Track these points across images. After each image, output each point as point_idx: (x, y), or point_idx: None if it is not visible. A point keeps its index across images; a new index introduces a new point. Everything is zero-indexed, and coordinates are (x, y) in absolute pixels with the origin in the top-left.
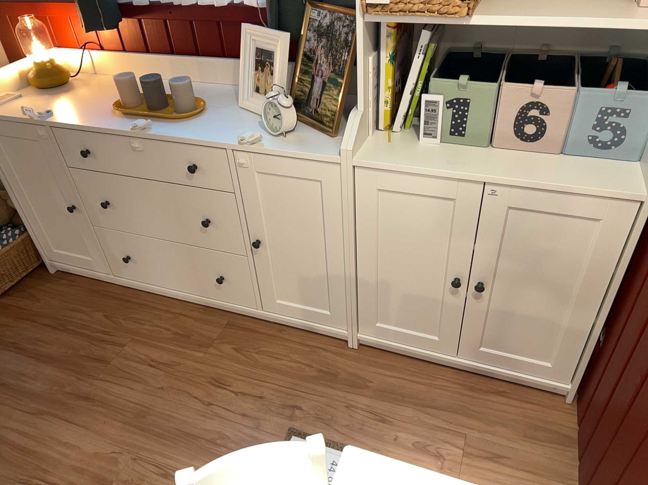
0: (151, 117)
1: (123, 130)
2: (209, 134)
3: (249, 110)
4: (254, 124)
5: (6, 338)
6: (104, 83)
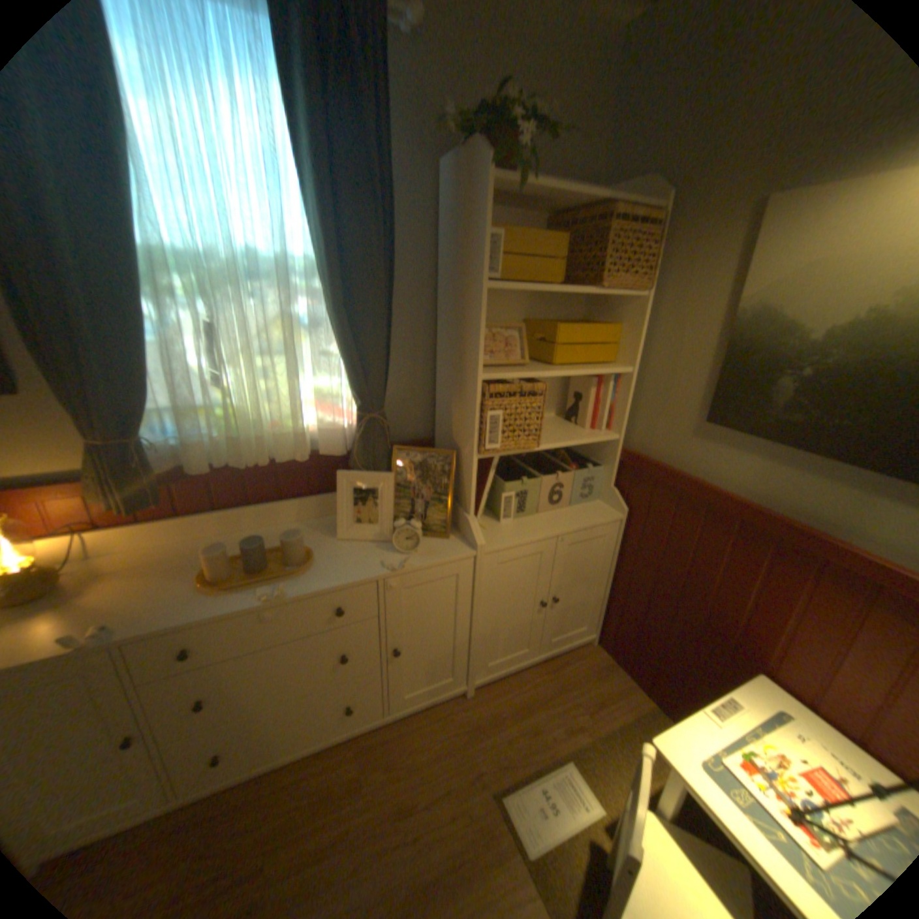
0: (261, 581)
1: (244, 606)
2: (350, 575)
3: (350, 541)
4: (372, 550)
5: None
6: (118, 565)
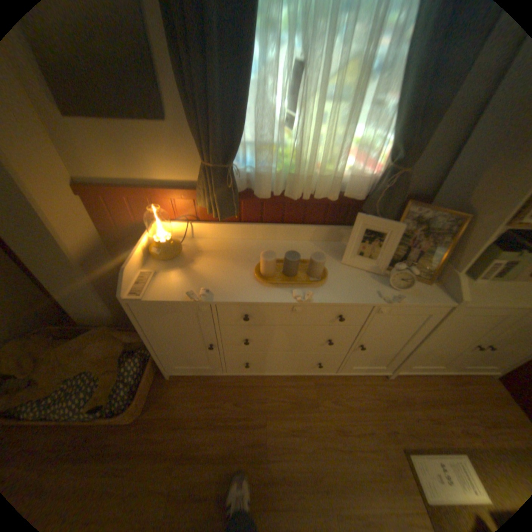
0: (294, 284)
1: (285, 300)
2: (355, 296)
3: (351, 267)
4: (369, 279)
5: (171, 453)
6: (210, 247)
